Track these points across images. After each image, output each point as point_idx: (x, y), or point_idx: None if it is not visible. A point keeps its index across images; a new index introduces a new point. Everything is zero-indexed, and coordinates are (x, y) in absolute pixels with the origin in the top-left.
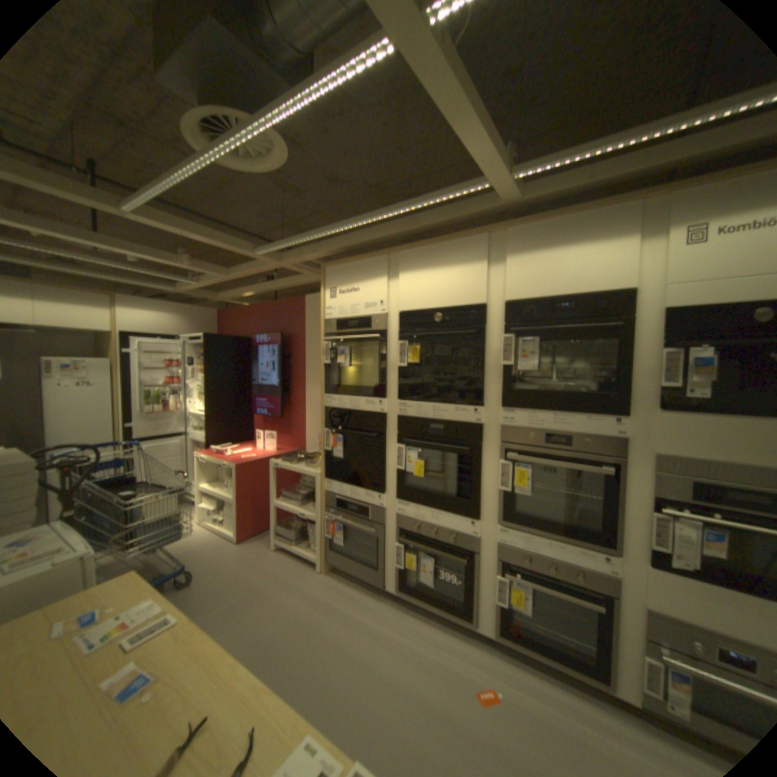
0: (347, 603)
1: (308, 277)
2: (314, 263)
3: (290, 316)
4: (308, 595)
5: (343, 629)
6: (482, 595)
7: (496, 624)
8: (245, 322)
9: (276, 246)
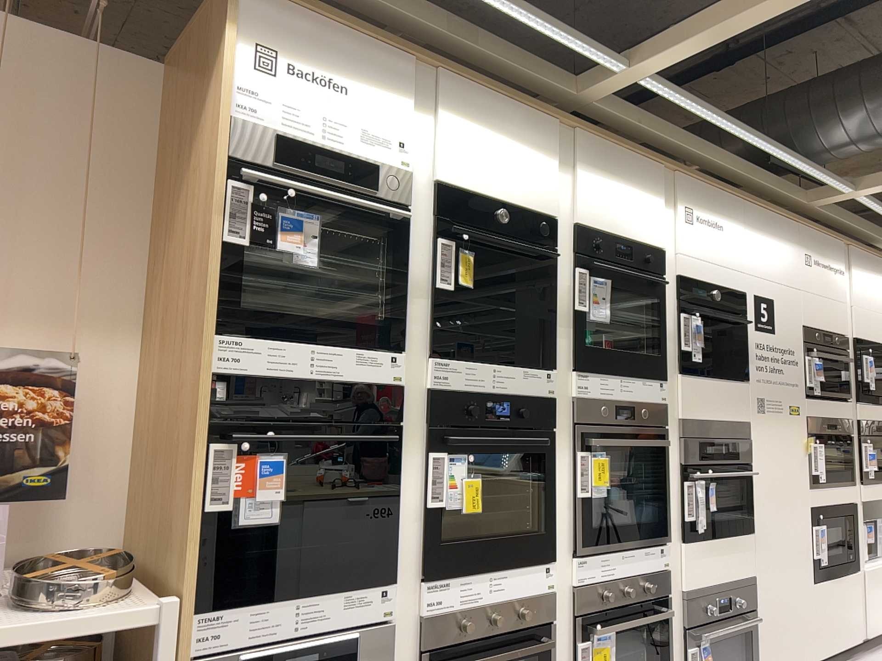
0: None
1: None
2: None
3: None
4: None
5: None
6: None
7: None
8: None
9: None
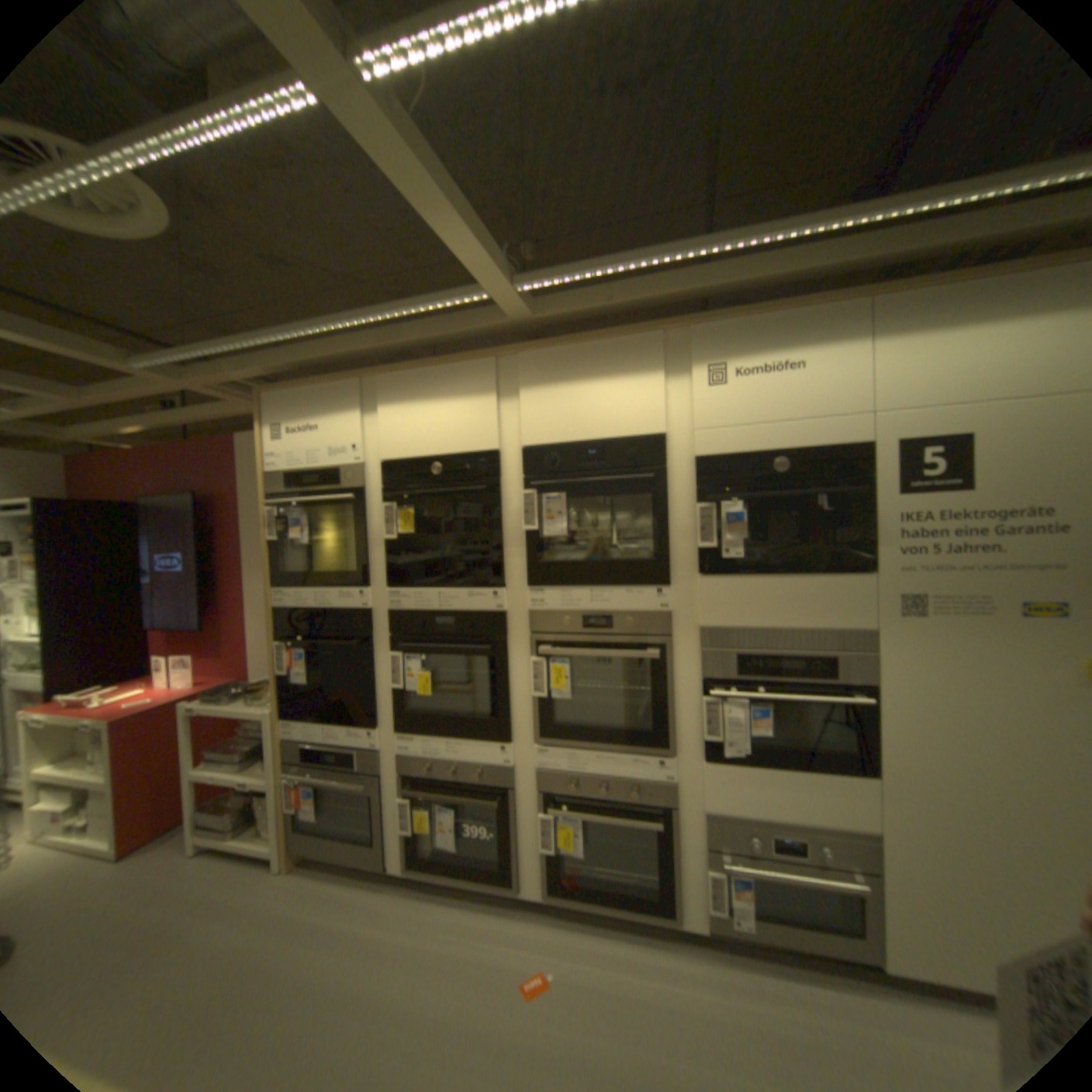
0: (325, 907)
1: (234, 404)
2: (242, 383)
3: (208, 465)
4: (255, 913)
5: (317, 951)
6: (520, 843)
7: (540, 879)
8: (122, 475)
9: (166, 354)
